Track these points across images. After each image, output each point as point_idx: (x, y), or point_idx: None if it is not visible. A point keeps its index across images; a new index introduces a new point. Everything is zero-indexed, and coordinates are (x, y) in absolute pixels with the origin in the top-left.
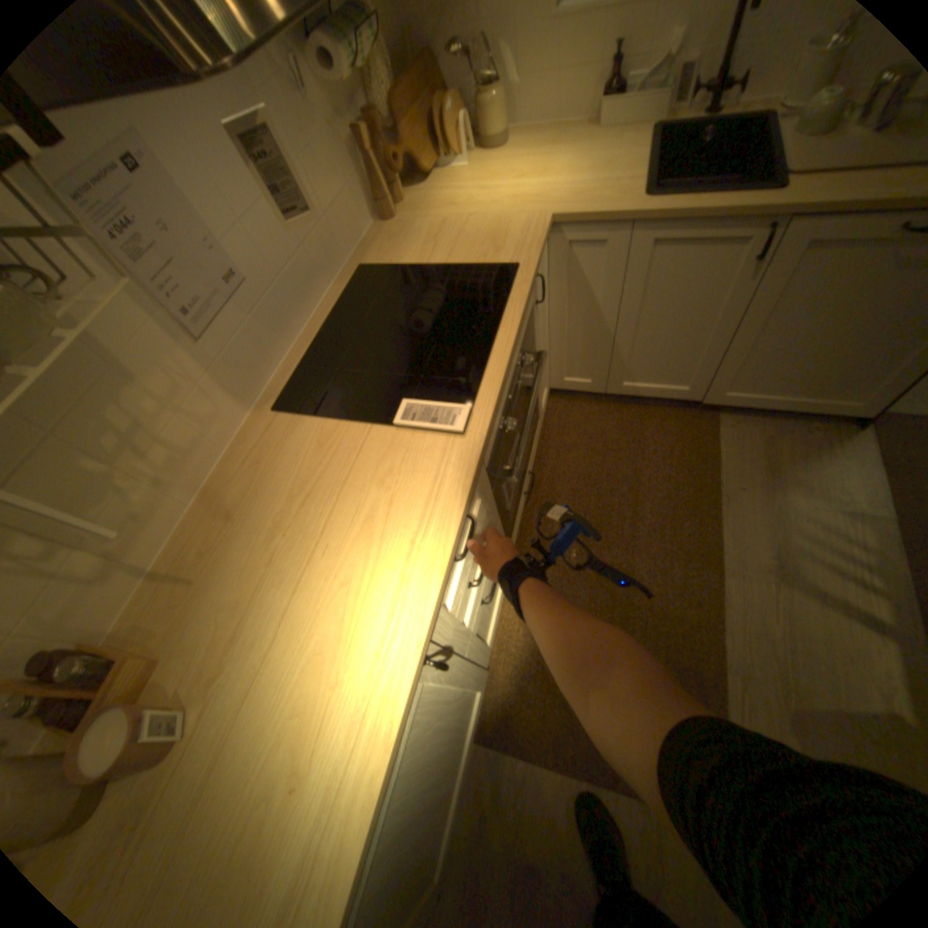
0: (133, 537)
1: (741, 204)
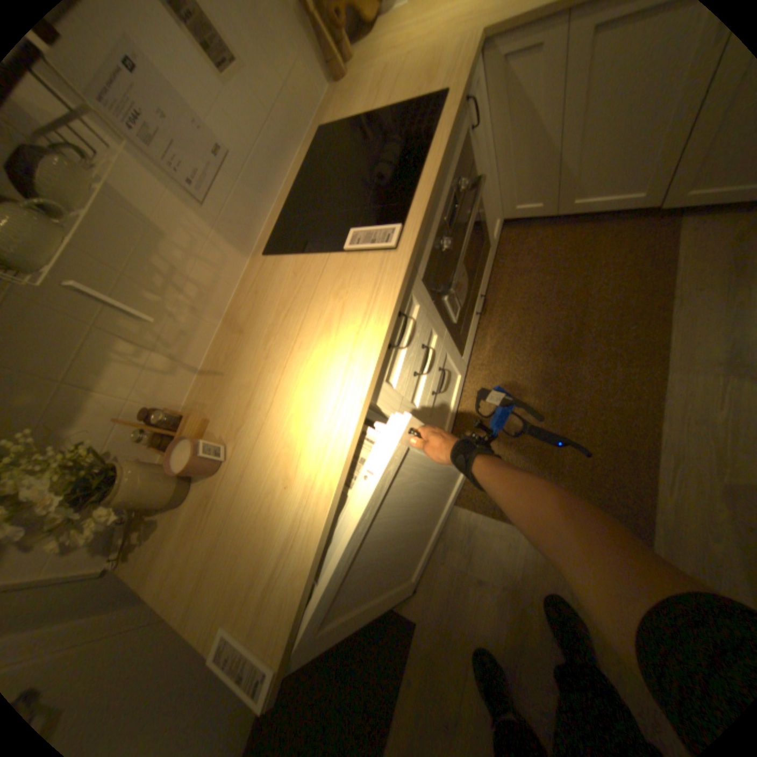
0: (186, 347)
1: None
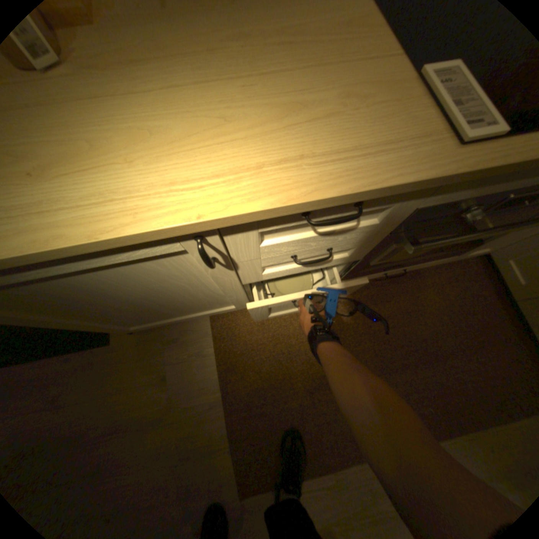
0: None
1: None
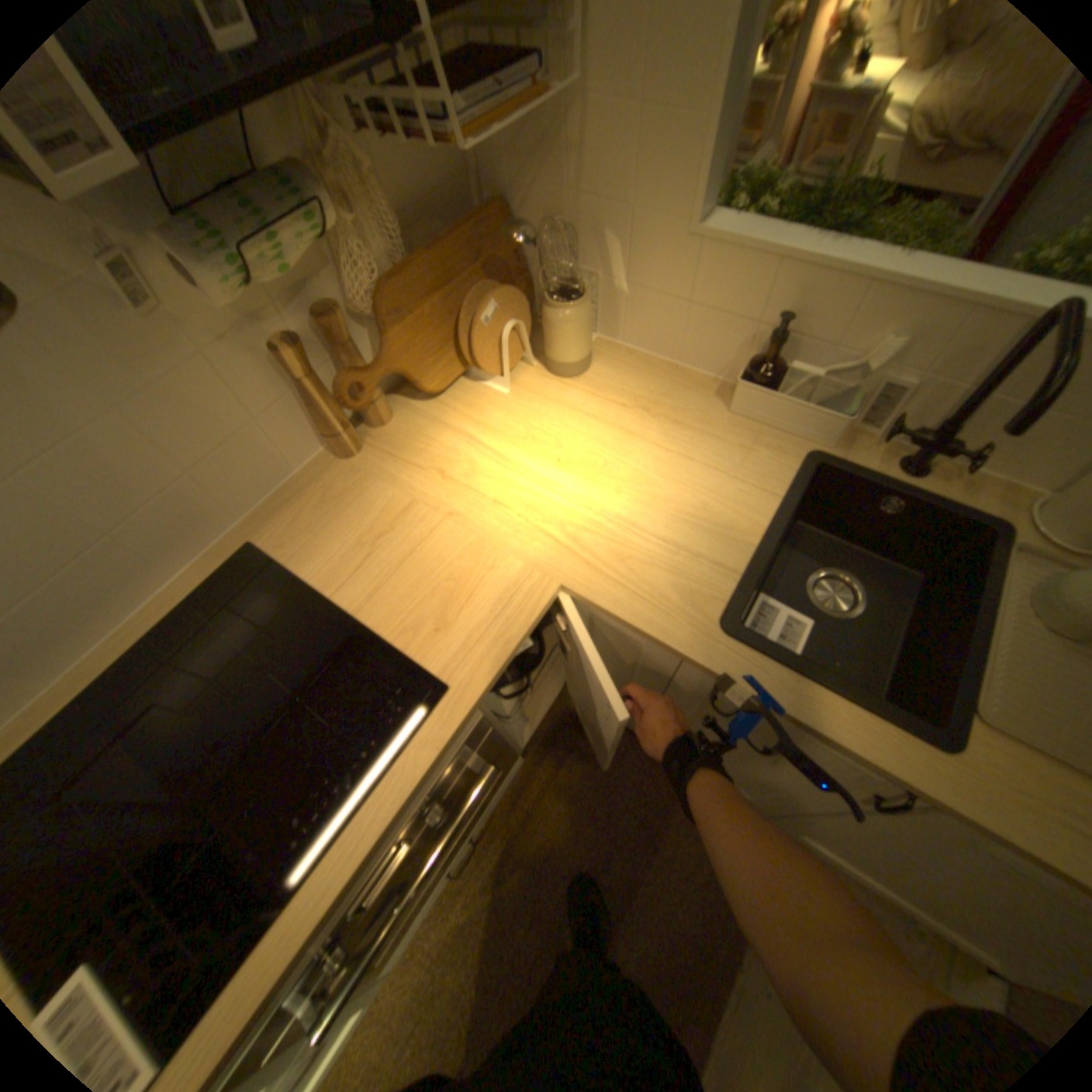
0: None
1: (858, 754)
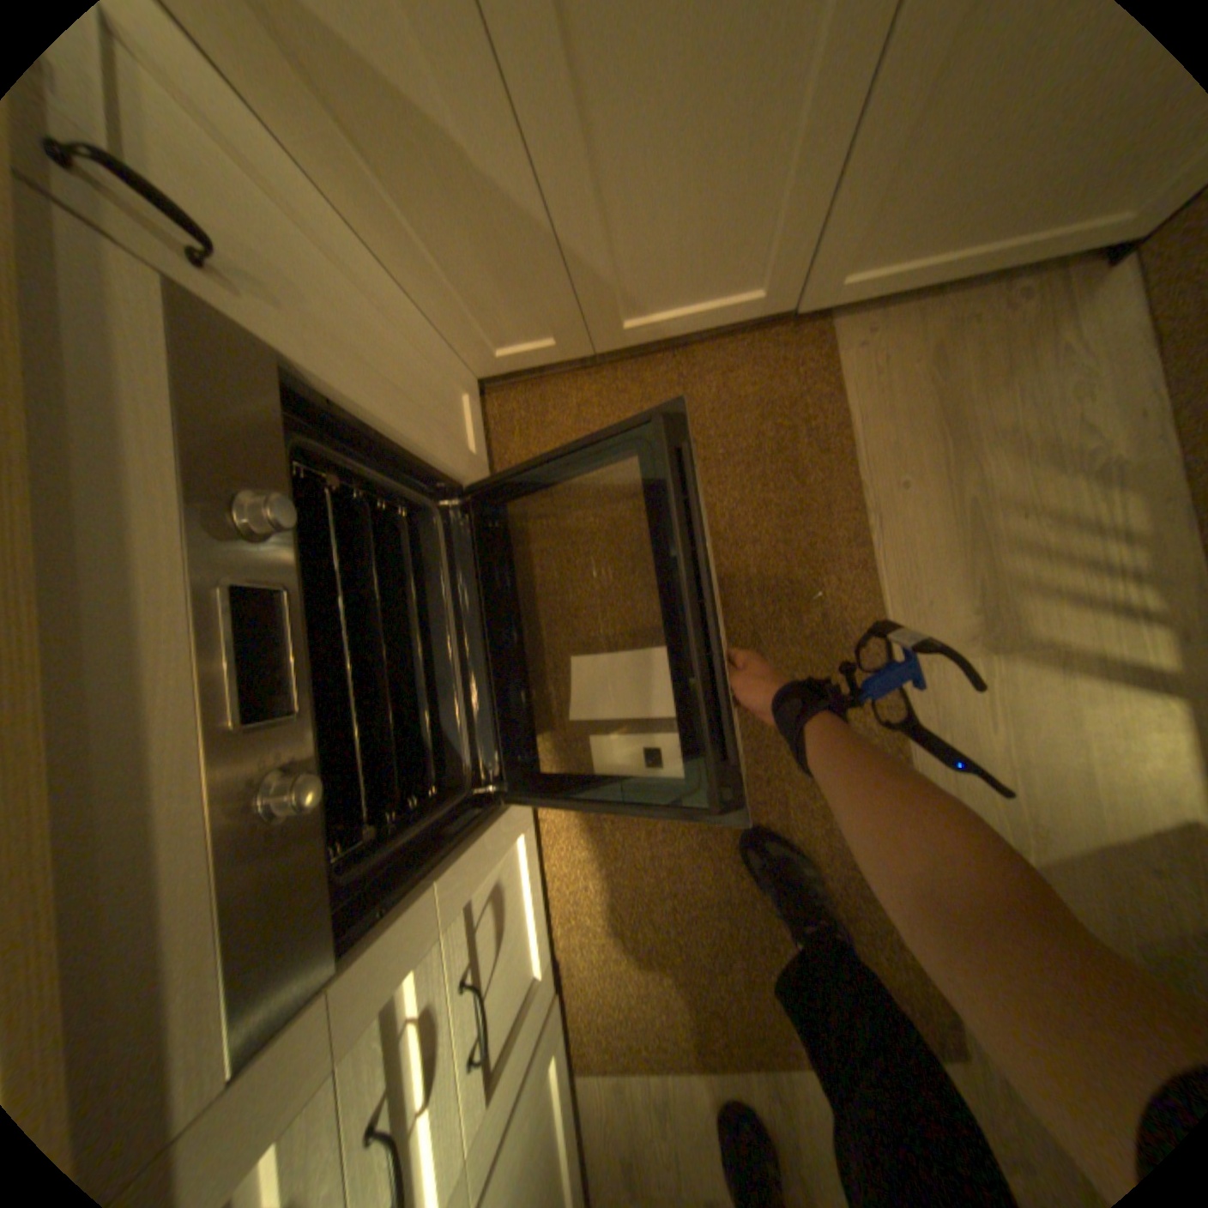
0: None
1: None
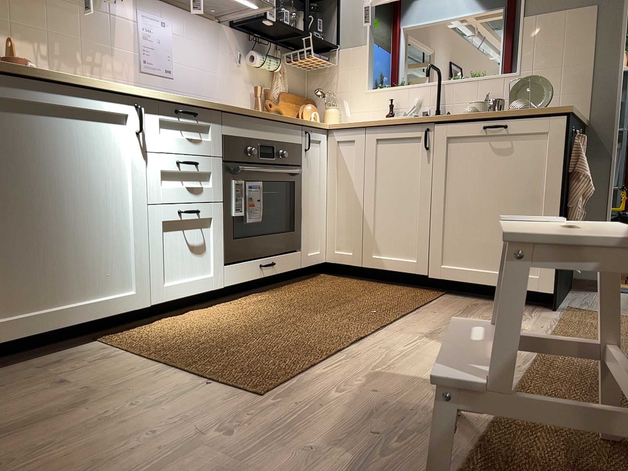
0: None
1: (409, 118)
